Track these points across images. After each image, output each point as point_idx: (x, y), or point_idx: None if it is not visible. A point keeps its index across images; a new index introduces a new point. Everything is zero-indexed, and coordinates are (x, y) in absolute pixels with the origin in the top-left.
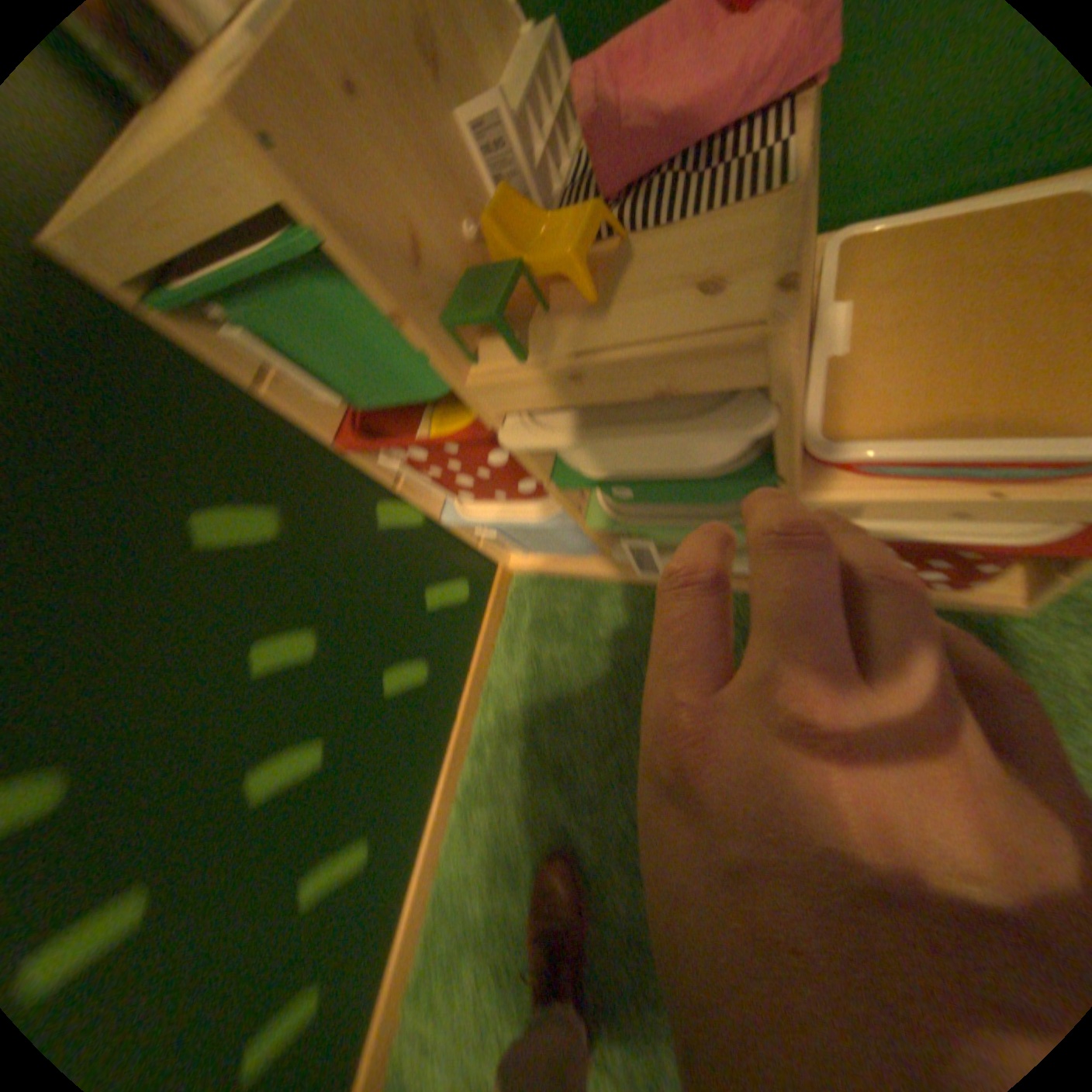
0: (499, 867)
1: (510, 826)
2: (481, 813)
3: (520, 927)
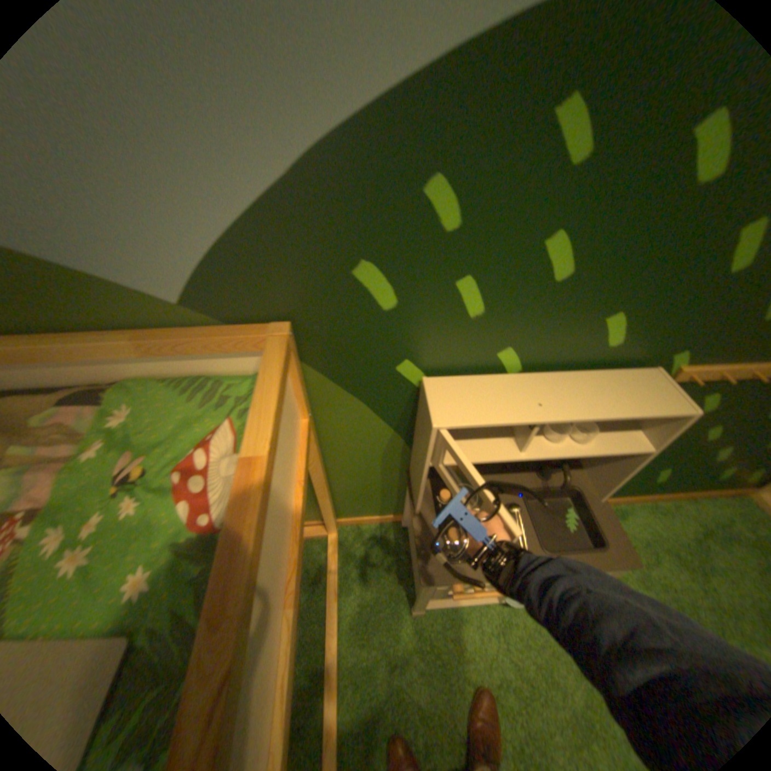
0: (654, 534)
1: (668, 533)
2: (659, 518)
3: (647, 551)
